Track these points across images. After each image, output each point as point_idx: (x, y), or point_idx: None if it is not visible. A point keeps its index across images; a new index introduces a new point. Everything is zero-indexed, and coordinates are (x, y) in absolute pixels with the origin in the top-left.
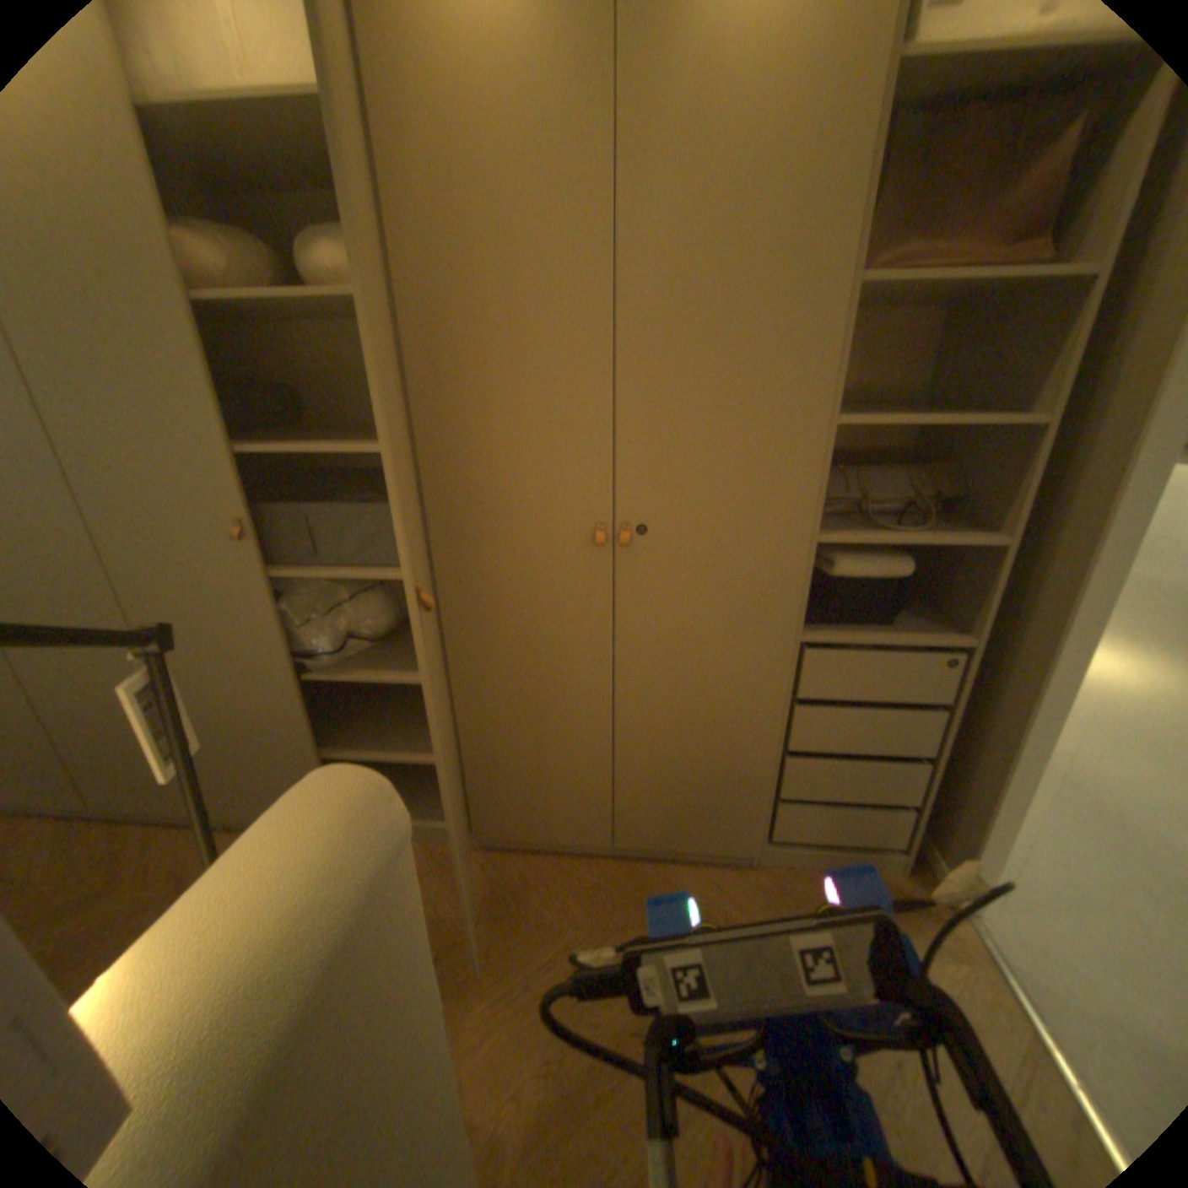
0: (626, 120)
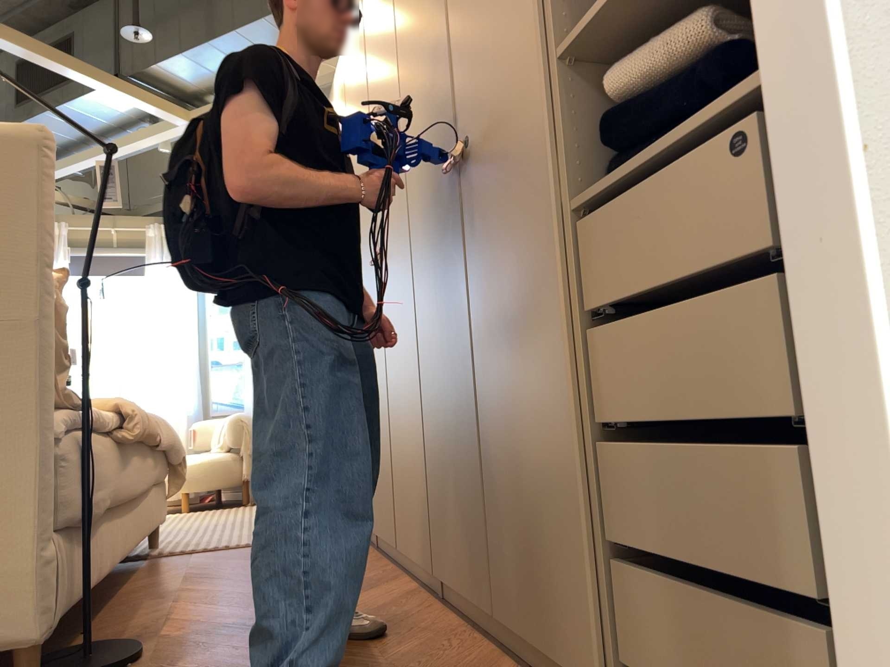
0: None
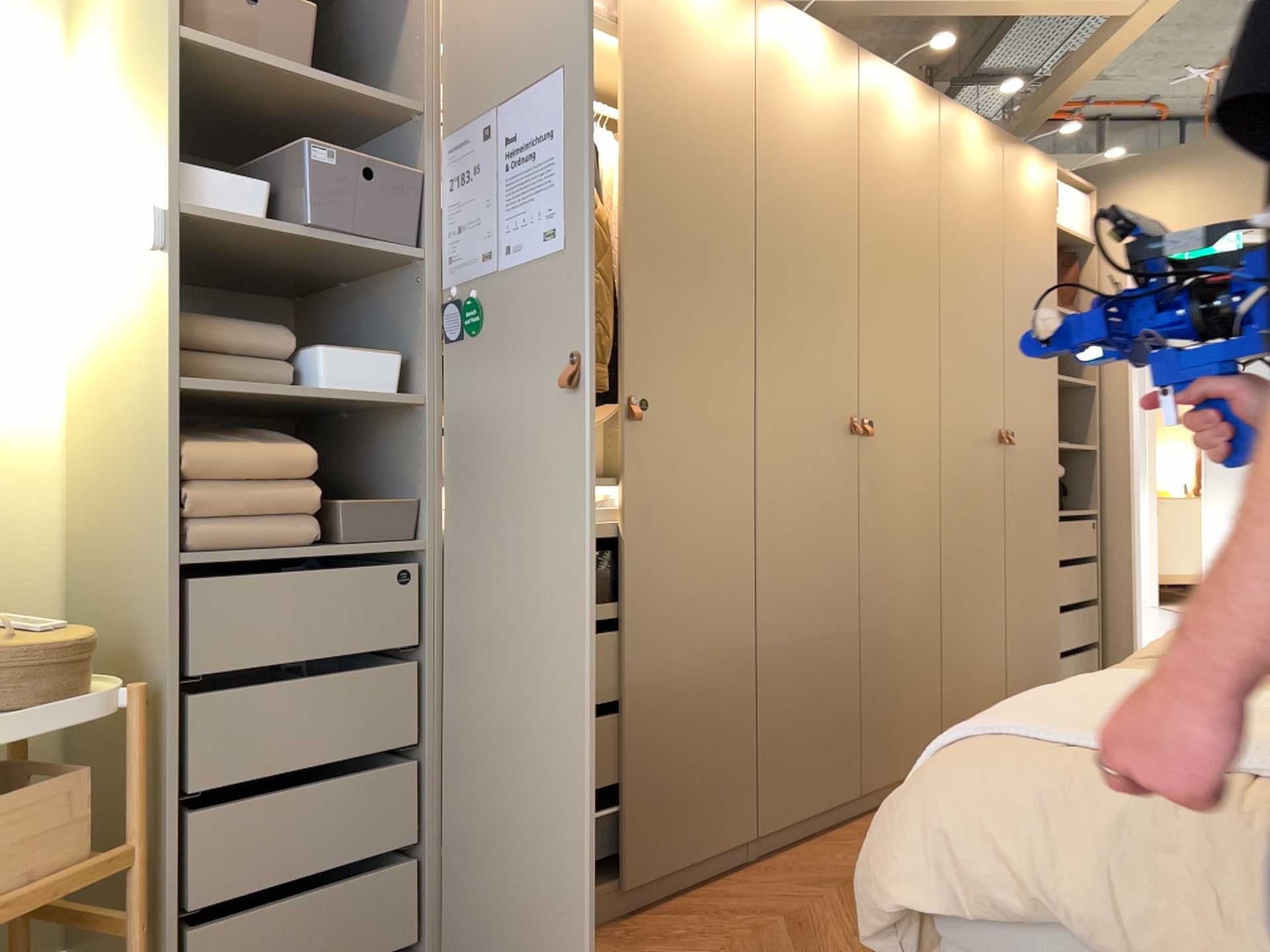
0: (1007, 219)
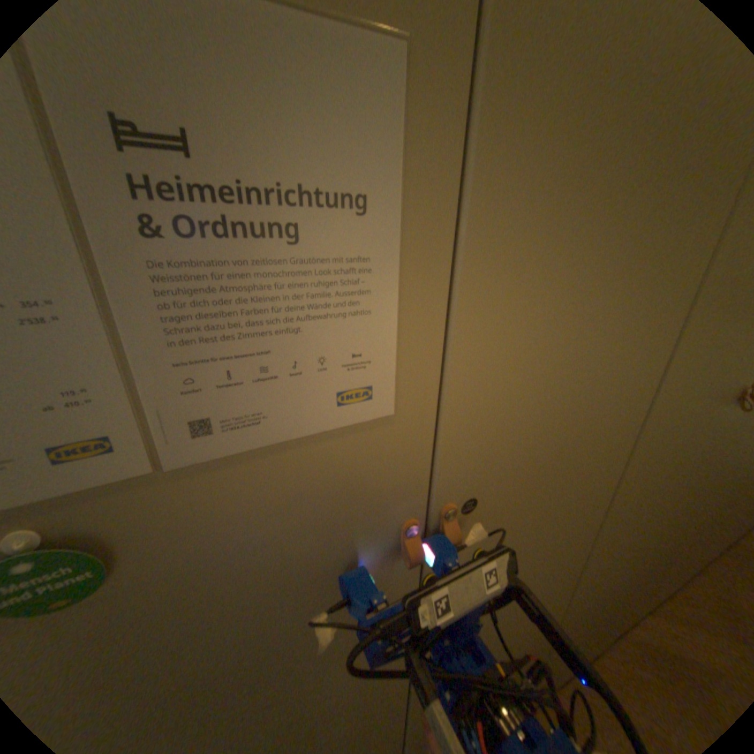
0: None
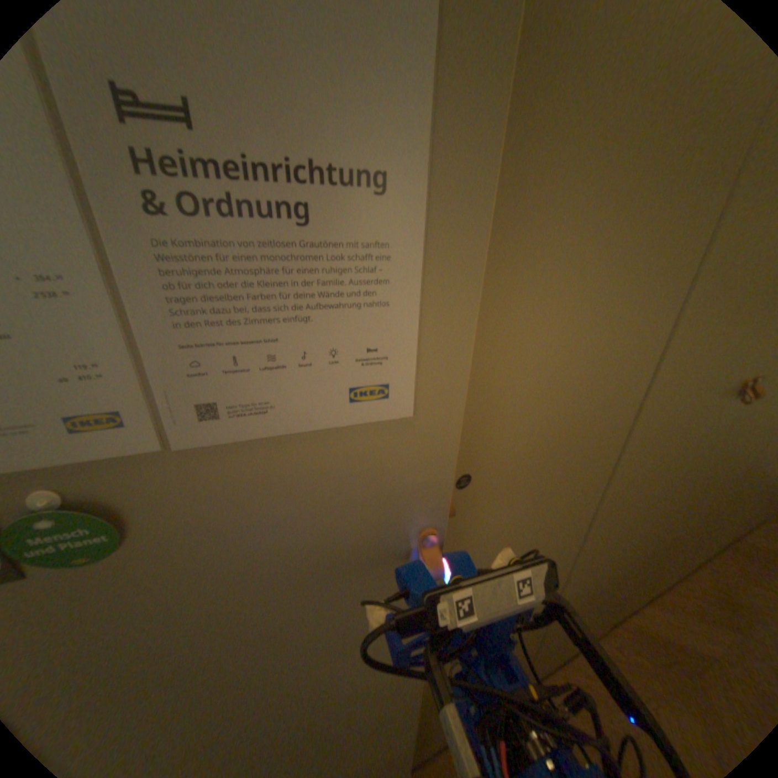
0: None
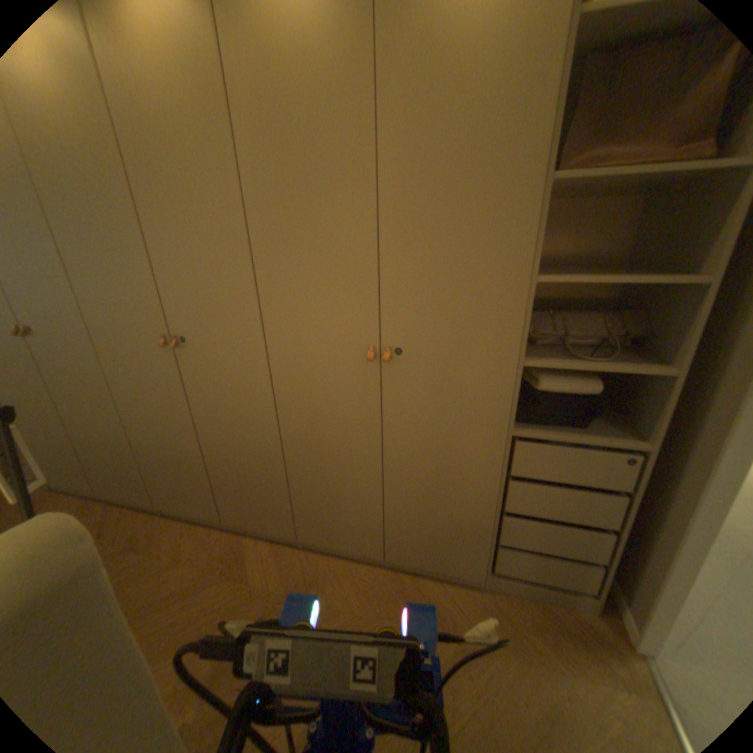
0: (382, 78)
